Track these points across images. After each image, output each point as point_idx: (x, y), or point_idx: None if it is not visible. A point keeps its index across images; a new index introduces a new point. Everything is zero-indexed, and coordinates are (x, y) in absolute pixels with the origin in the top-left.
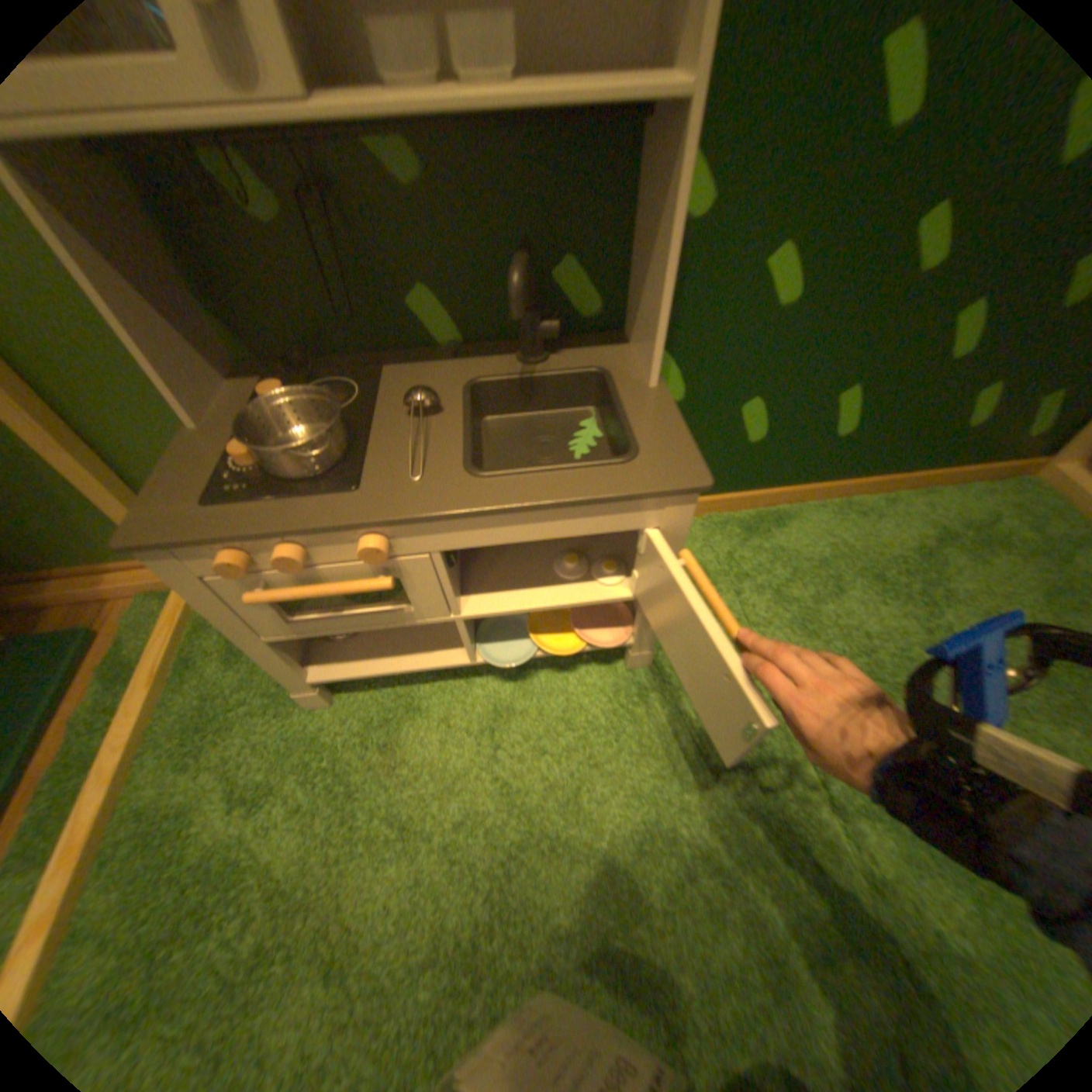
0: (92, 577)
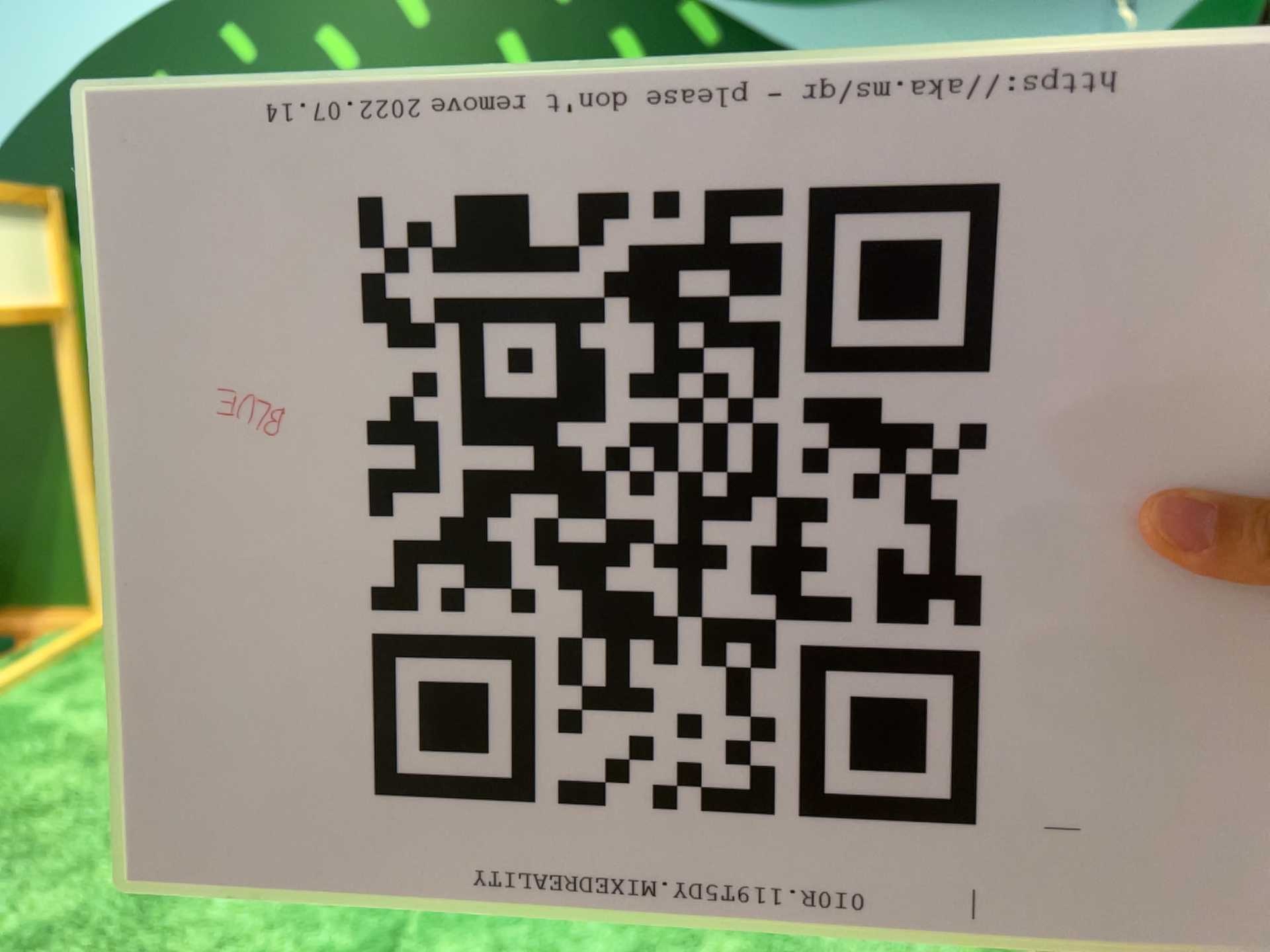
0: (26, 616)
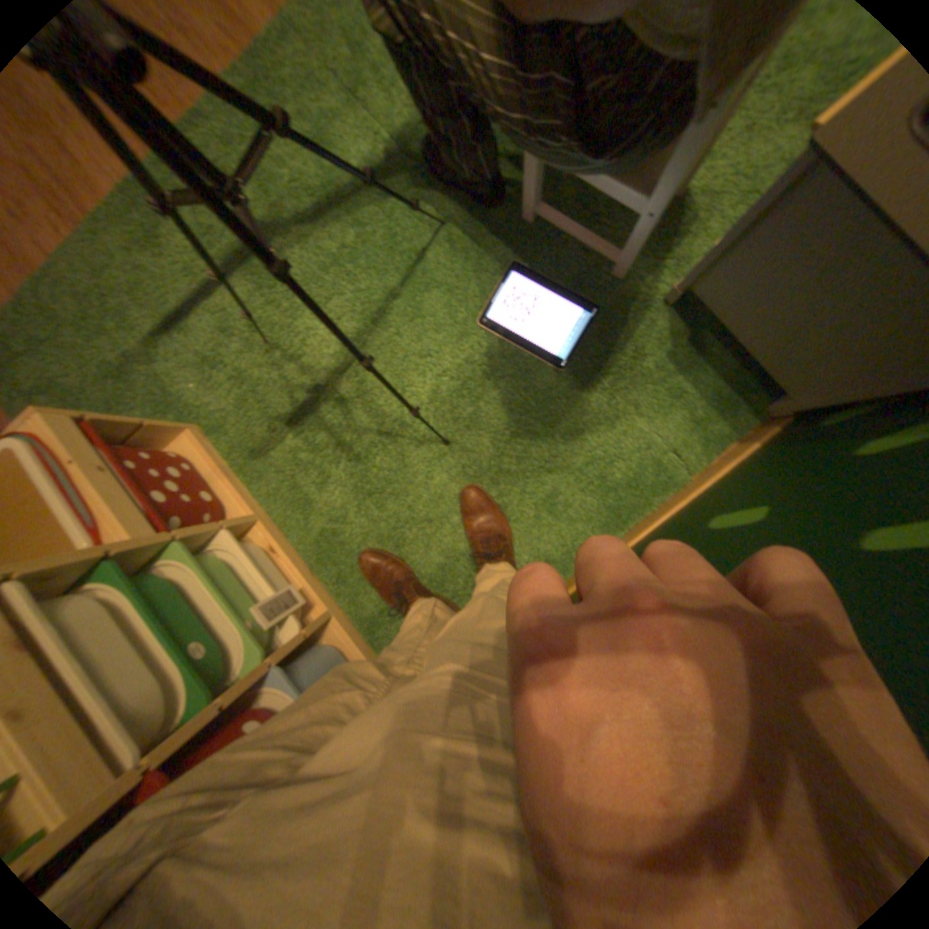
0: None
